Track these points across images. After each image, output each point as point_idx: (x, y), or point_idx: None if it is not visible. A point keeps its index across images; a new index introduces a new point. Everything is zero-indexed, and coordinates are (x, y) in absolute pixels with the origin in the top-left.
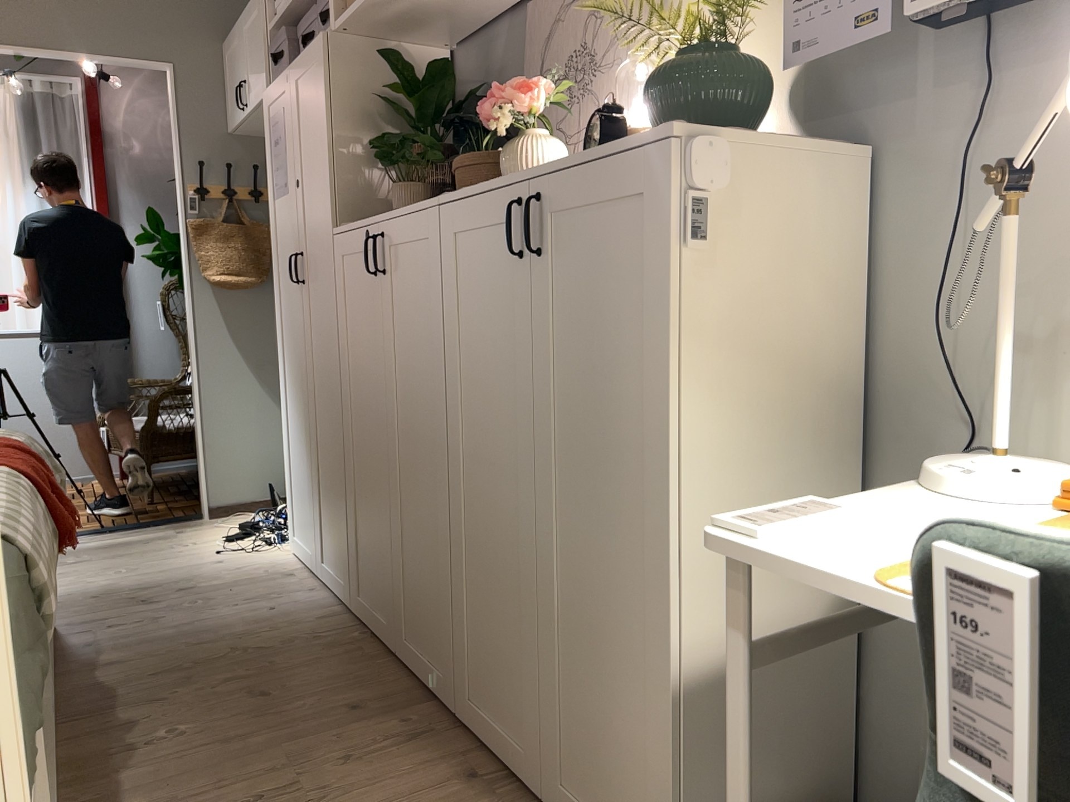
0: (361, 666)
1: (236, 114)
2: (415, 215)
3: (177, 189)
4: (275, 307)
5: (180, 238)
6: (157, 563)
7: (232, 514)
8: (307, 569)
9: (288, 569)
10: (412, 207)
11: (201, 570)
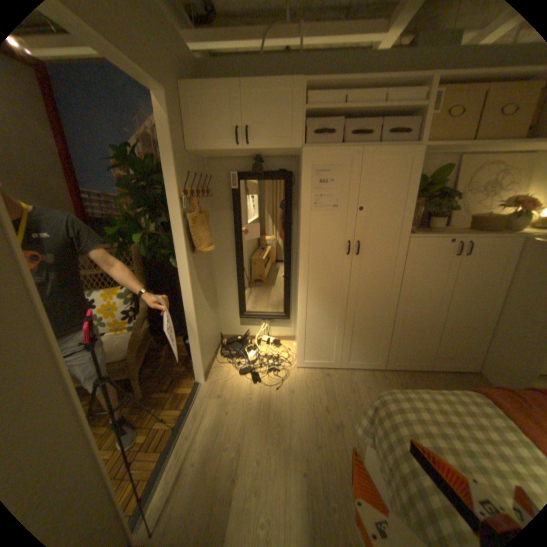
0: (433, 381)
1: (216, 145)
2: (506, 239)
3: (168, 192)
4: (303, 265)
5: (172, 227)
6: (273, 414)
7: (210, 372)
8: (323, 369)
9: (318, 374)
10: (489, 234)
11: (300, 400)
